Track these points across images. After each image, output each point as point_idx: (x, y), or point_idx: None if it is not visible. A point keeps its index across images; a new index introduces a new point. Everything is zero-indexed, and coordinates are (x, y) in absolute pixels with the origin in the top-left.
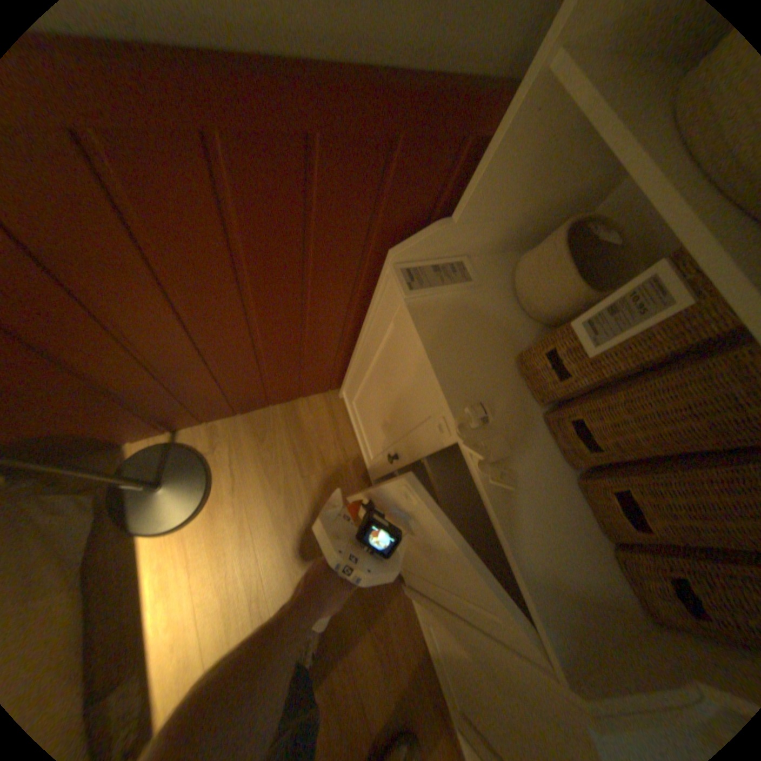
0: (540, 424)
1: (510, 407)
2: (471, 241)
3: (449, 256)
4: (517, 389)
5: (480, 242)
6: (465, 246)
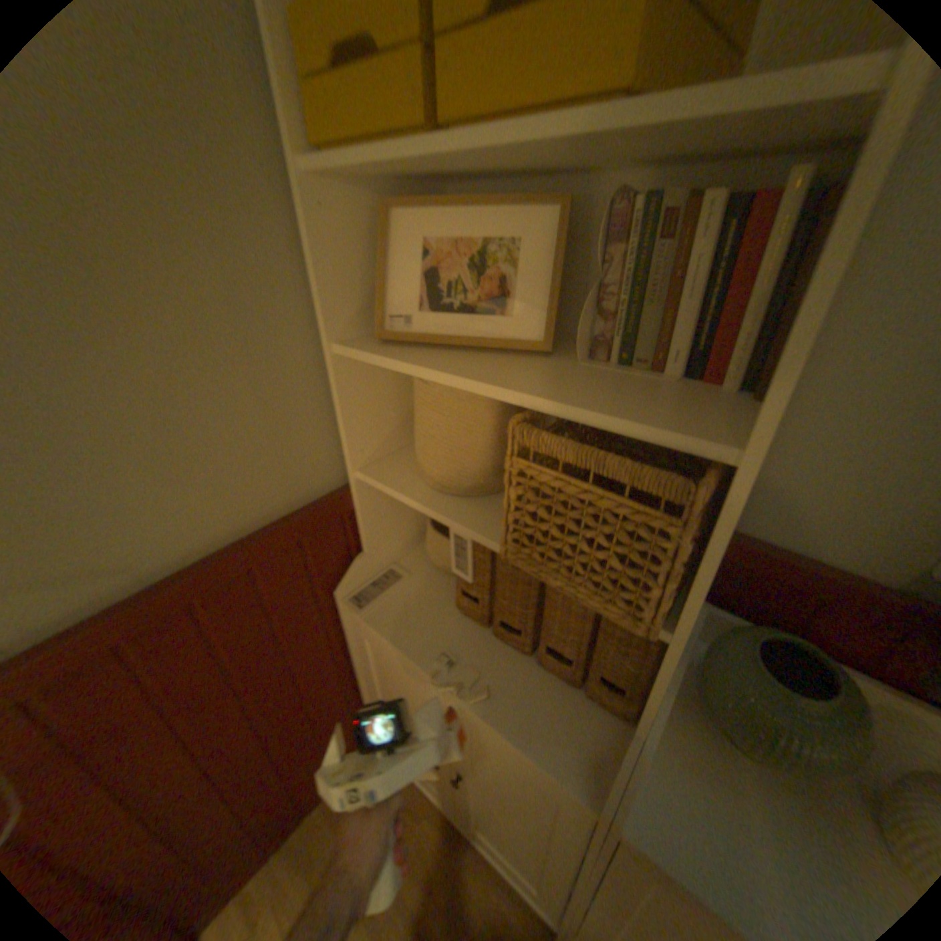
0: (489, 641)
1: (462, 643)
2: (384, 555)
3: (377, 572)
4: (463, 628)
5: (391, 552)
6: (383, 560)
